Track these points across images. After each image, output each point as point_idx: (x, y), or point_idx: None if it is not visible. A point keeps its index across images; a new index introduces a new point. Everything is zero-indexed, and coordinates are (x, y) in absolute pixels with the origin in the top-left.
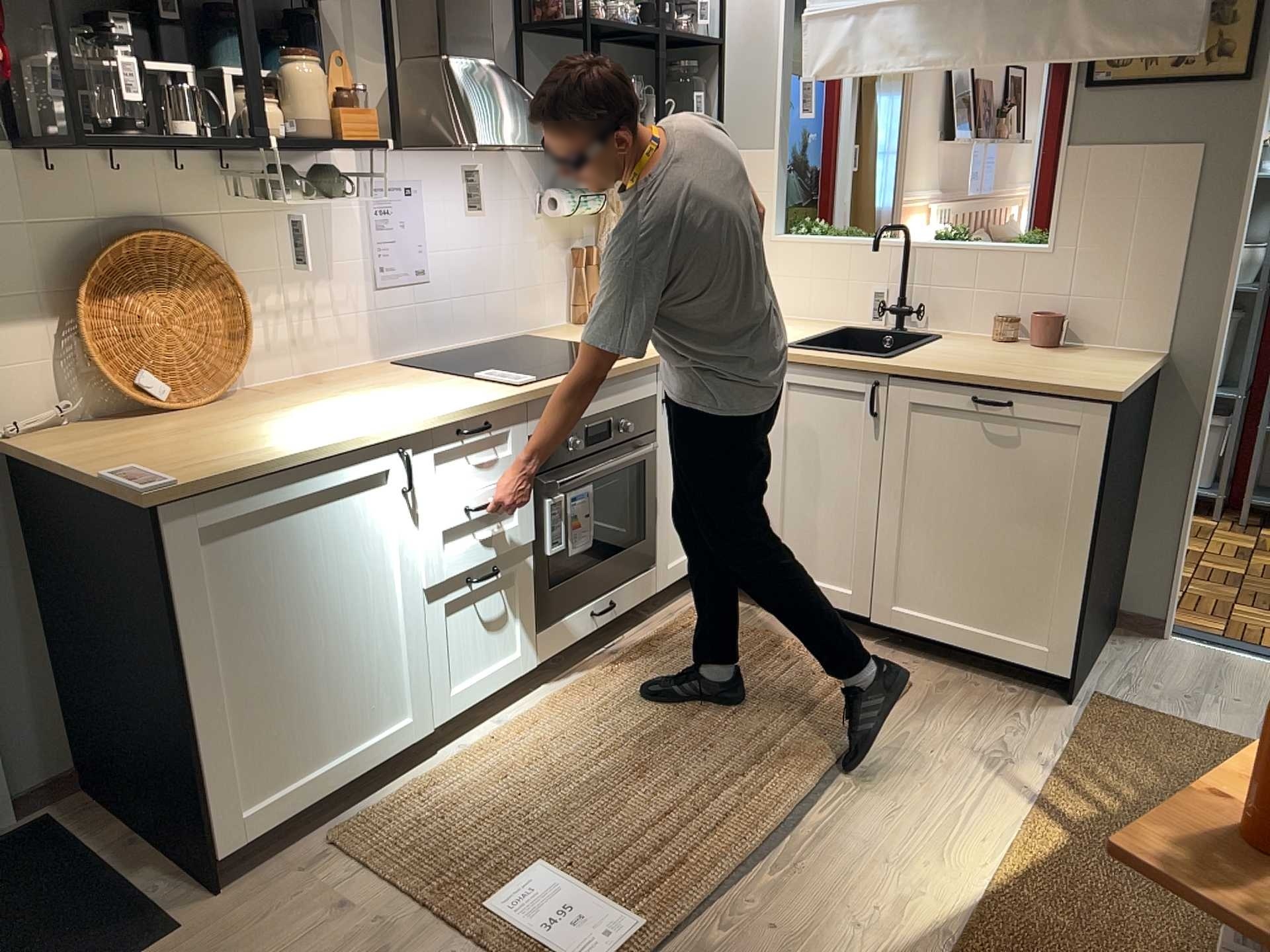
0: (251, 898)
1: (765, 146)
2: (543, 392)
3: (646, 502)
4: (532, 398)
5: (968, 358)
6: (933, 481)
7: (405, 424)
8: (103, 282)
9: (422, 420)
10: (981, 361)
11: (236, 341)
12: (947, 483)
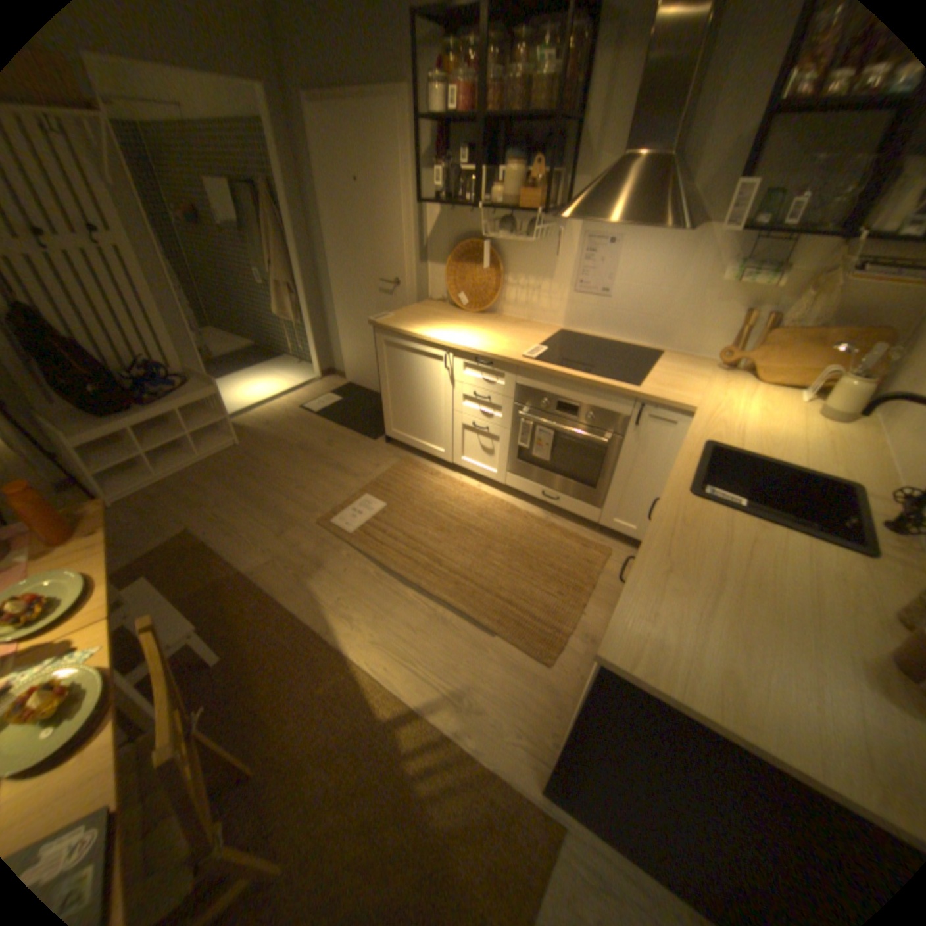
0: (383, 448)
1: None
2: (524, 365)
3: (602, 471)
4: (518, 365)
5: (731, 553)
6: None
7: (449, 342)
8: (460, 255)
9: (456, 344)
10: (720, 561)
11: (496, 292)
12: None
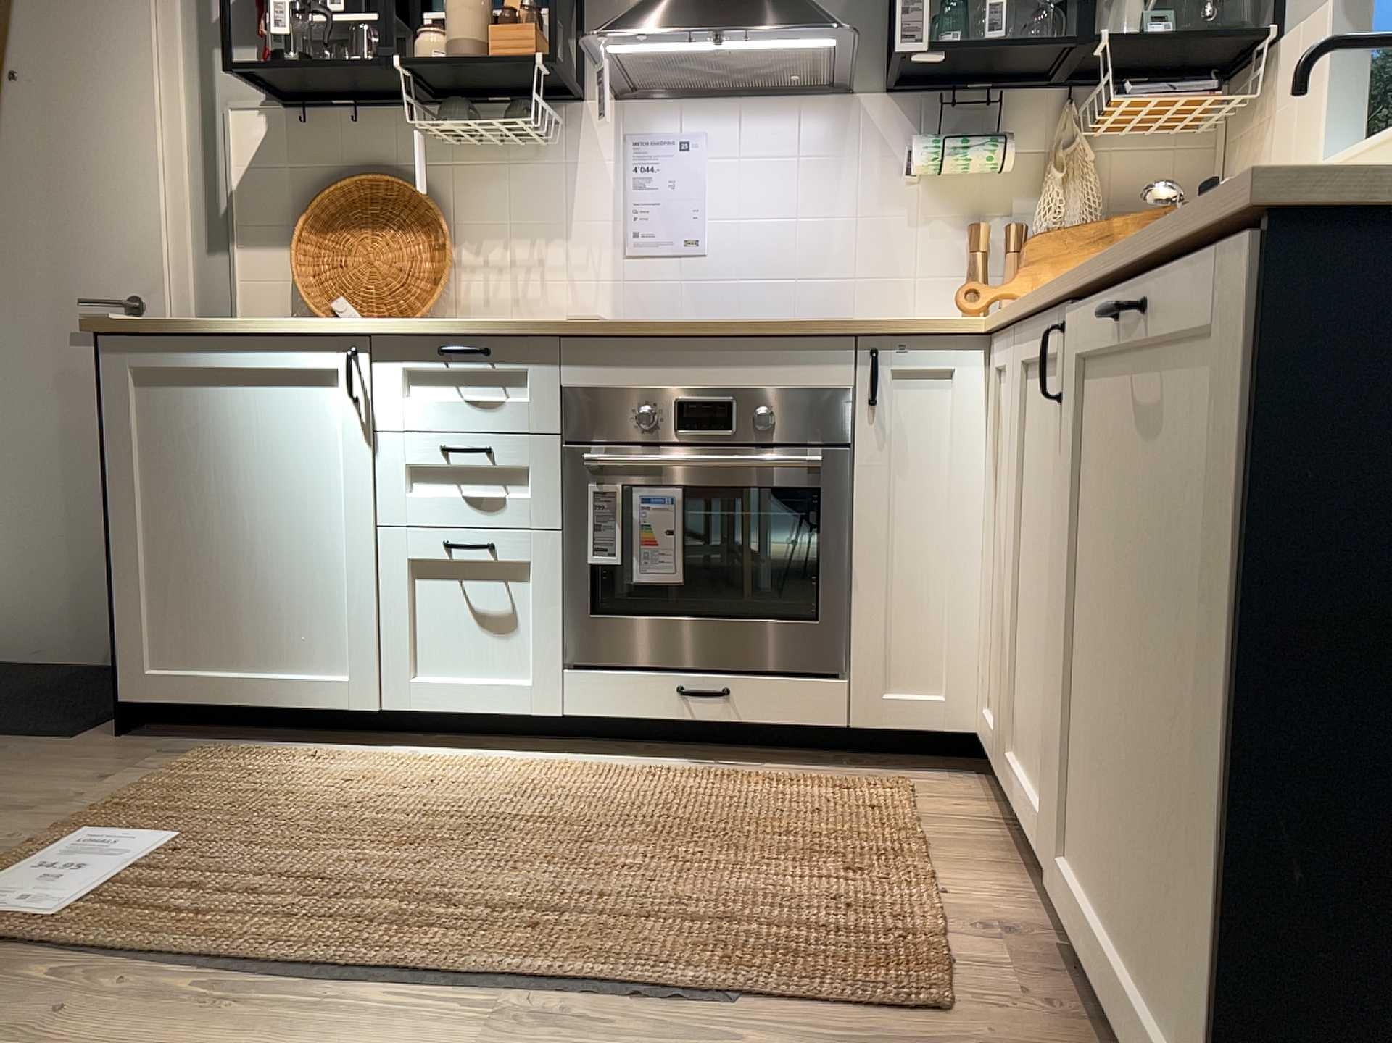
0: (114, 748)
1: (1321, 4)
2: (582, 328)
3: (830, 563)
4: (565, 334)
5: None
6: (1110, 549)
7: (360, 321)
8: (330, 217)
9: (381, 321)
10: None
11: (436, 284)
12: (1120, 554)
